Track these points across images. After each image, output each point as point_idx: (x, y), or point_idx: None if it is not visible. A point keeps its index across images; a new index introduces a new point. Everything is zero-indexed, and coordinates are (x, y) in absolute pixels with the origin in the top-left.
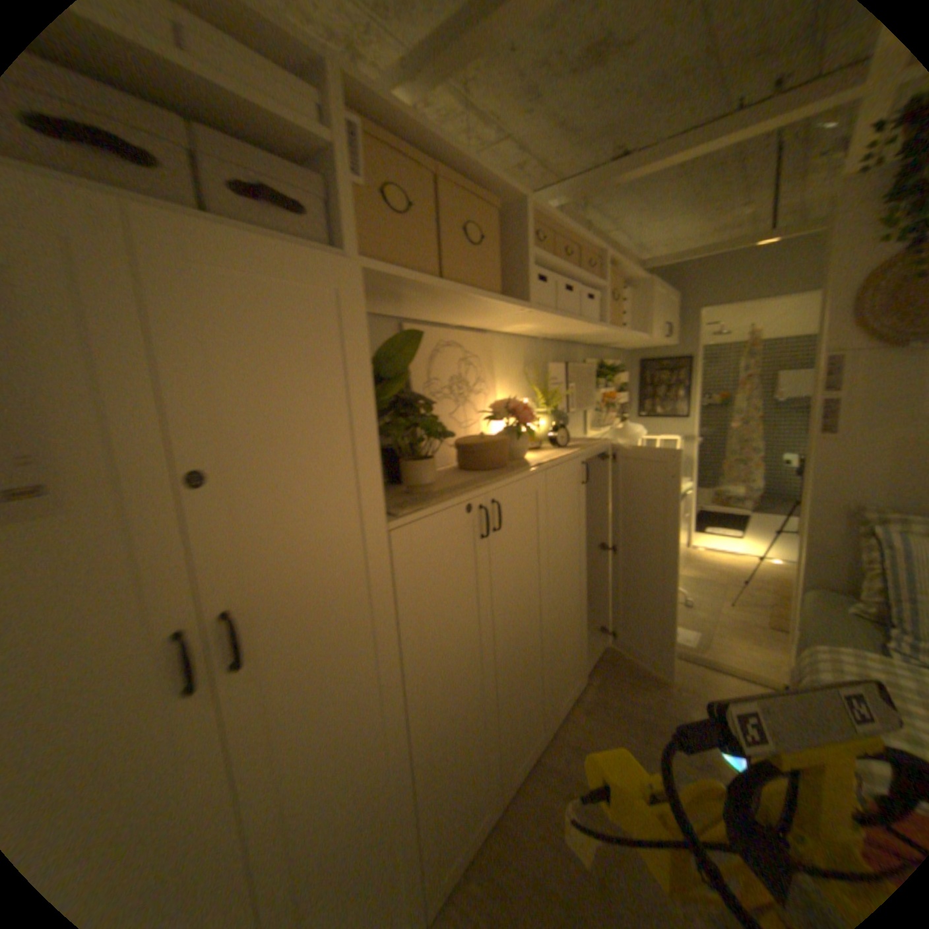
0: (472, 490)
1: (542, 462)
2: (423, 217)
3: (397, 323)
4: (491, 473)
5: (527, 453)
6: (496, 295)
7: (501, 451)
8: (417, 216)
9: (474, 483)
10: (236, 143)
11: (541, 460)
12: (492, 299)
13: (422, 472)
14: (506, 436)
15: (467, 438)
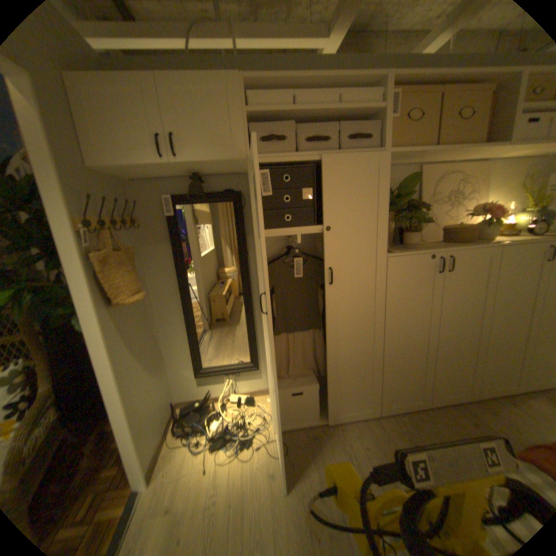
0: (437, 250)
1: (504, 242)
2: (433, 114)
3: (418, 166)
4: (459, 245)
5: (502, 238)
6: (477, 145)
7: (470, 233)
8: (430, 114)
9: (443, 247)
10: (351, 119)
11: (506, 241)
12: (472, 148)
13: (411, 239)
14: (480, 226)
15: (452, 226)
